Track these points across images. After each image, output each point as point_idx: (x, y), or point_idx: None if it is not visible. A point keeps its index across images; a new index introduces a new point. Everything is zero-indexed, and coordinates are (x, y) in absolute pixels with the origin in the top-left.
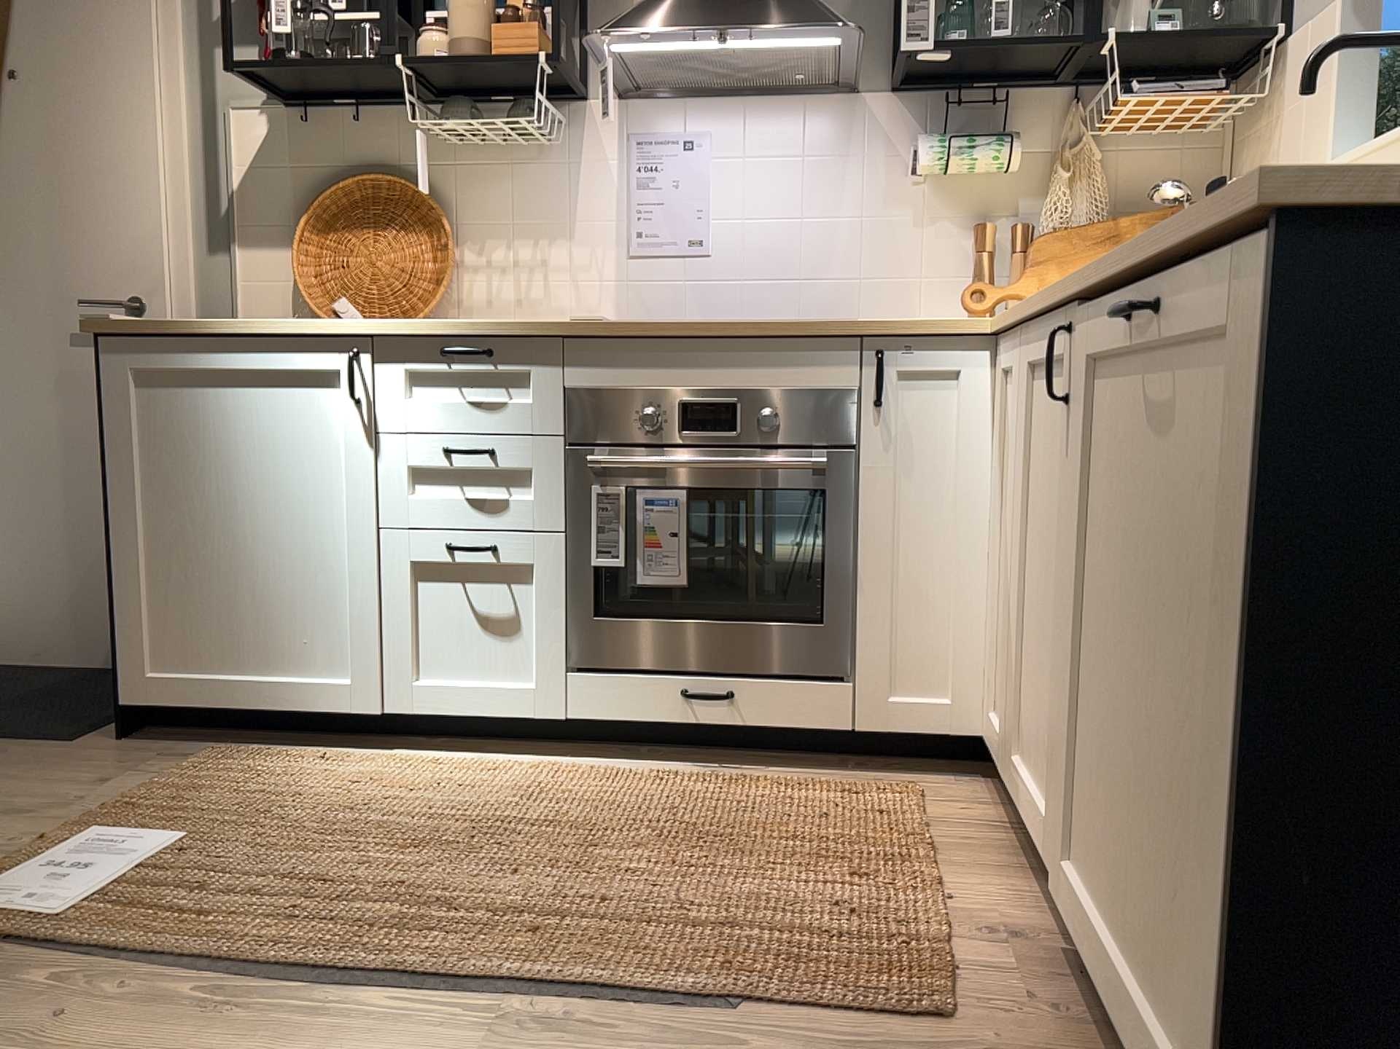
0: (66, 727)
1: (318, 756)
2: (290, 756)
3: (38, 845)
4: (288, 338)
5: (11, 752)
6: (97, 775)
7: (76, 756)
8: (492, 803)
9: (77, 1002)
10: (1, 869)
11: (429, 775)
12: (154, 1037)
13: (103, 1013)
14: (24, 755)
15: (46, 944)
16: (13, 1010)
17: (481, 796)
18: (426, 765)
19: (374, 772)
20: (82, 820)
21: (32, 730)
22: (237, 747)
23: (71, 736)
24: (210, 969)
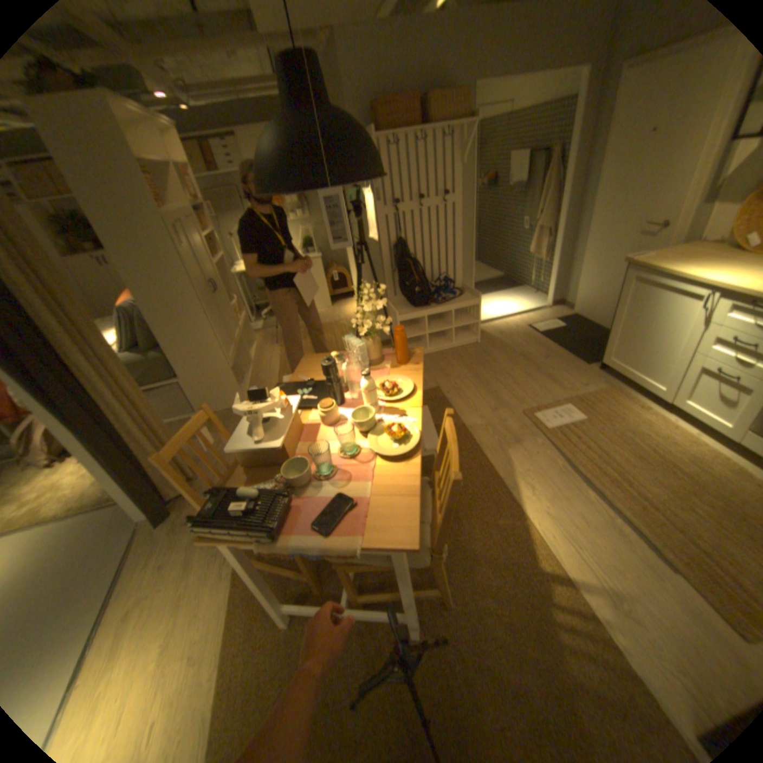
0: (591, 357)
1: (646, 404)
2: (639, 398)
3: (561, 399)
4: (689, 280)
5: (574, 361)
6: (587, 381)
7: (587, 370)
8: (681, 455)
9: (544, 449)
10: (550, 404)
11: (672, 431)
12: (550, 466)
13: (546, 454)
14: (576, 364)
15: (546, 431)
16: (534, 443)
17: (681, 449)
18: (676, 426)
19: (655, 420)
20: (574, 396)
21: (583, 355)
22: (627, 387)
23: (590, 362)
24: (568, 458)
